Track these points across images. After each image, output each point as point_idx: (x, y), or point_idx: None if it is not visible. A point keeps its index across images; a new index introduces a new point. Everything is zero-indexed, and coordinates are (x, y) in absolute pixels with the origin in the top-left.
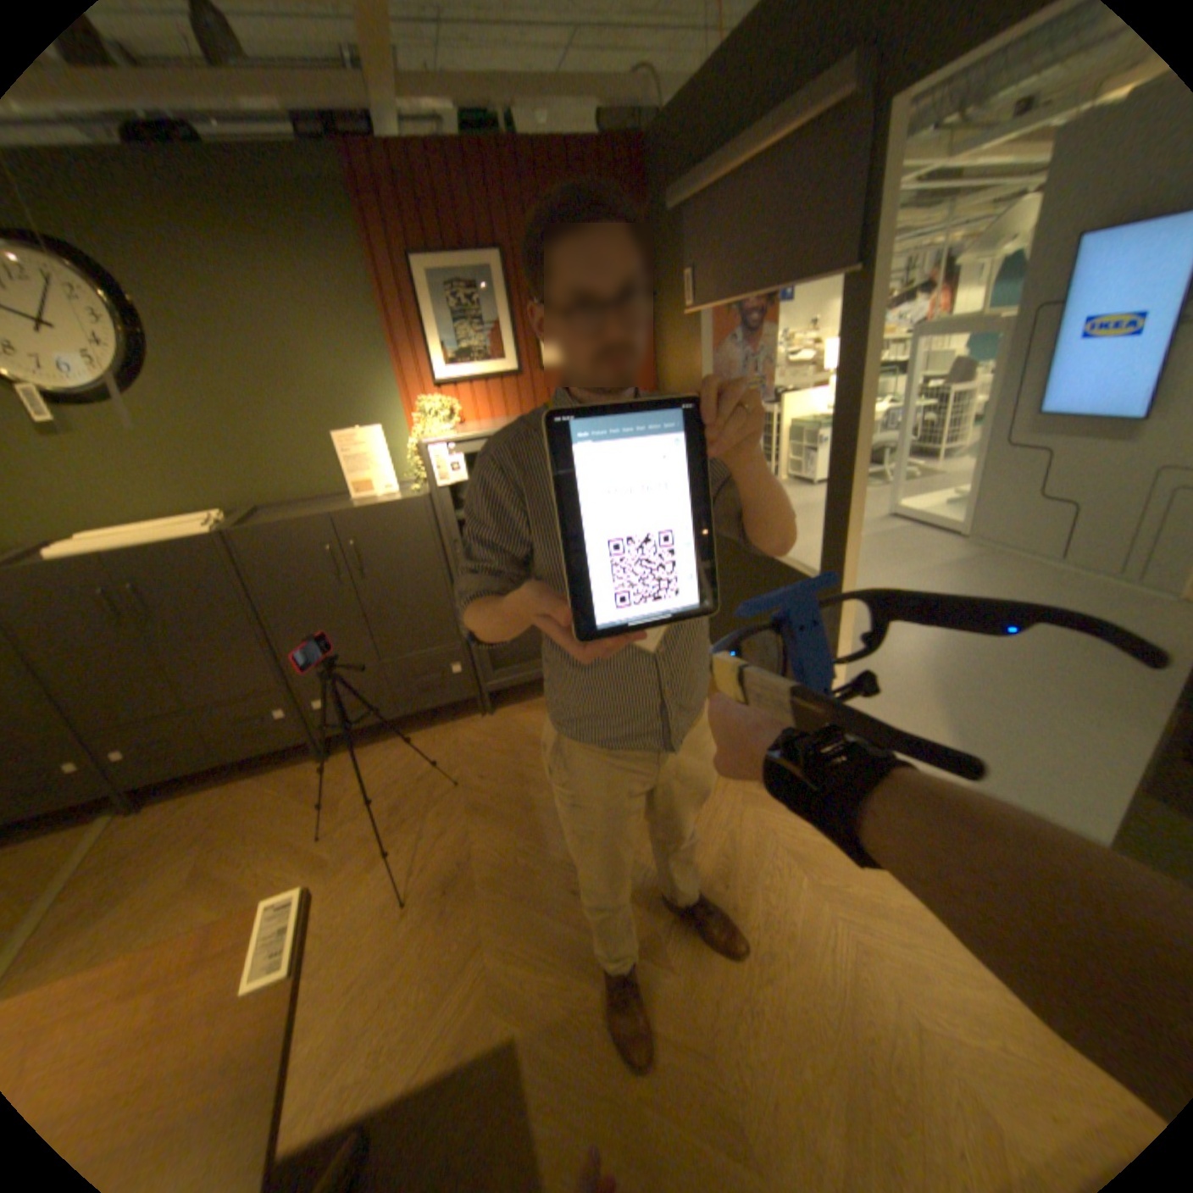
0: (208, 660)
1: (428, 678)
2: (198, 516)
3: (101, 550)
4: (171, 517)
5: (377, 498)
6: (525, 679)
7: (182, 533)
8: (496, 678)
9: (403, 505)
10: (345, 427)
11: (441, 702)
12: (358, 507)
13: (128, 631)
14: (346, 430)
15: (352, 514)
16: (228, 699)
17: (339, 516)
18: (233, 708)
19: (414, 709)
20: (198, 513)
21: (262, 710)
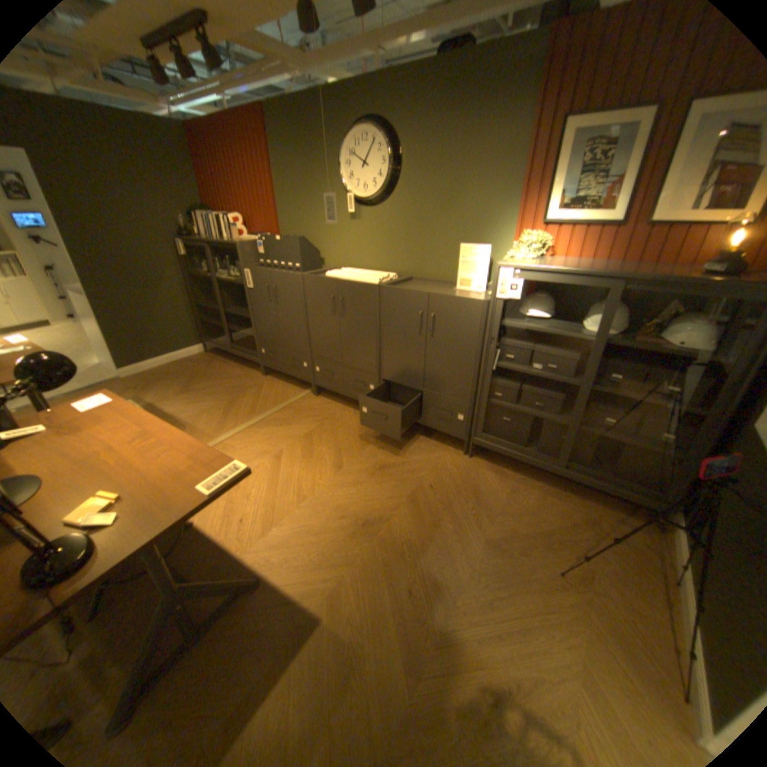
0: (355, 346)
1: (442, 413)
2: (383, 274)
3: (341, 278)
4: (379, 271)
5: (468, 292)
6: (500, 451)
7: (368, 280)
8: (481, 438)
9: (469, 302)
10: (474, 241)
11: (443, 431)
12: (445, 295)
13: (335, 318)
14: (471, 243)
15: (439, 298)
16: (356, 368)
17: (432, 296)
18: (356, 373)
19: (429, 425)
20: (389, 272)
21: (366, 382)
